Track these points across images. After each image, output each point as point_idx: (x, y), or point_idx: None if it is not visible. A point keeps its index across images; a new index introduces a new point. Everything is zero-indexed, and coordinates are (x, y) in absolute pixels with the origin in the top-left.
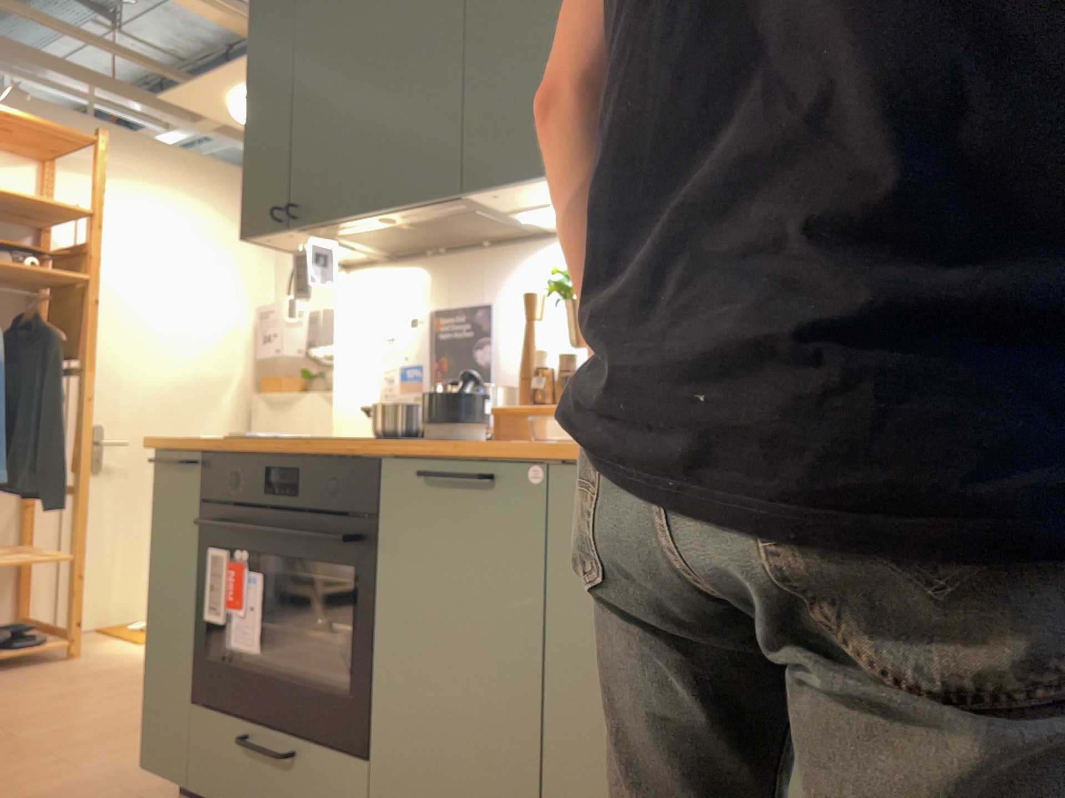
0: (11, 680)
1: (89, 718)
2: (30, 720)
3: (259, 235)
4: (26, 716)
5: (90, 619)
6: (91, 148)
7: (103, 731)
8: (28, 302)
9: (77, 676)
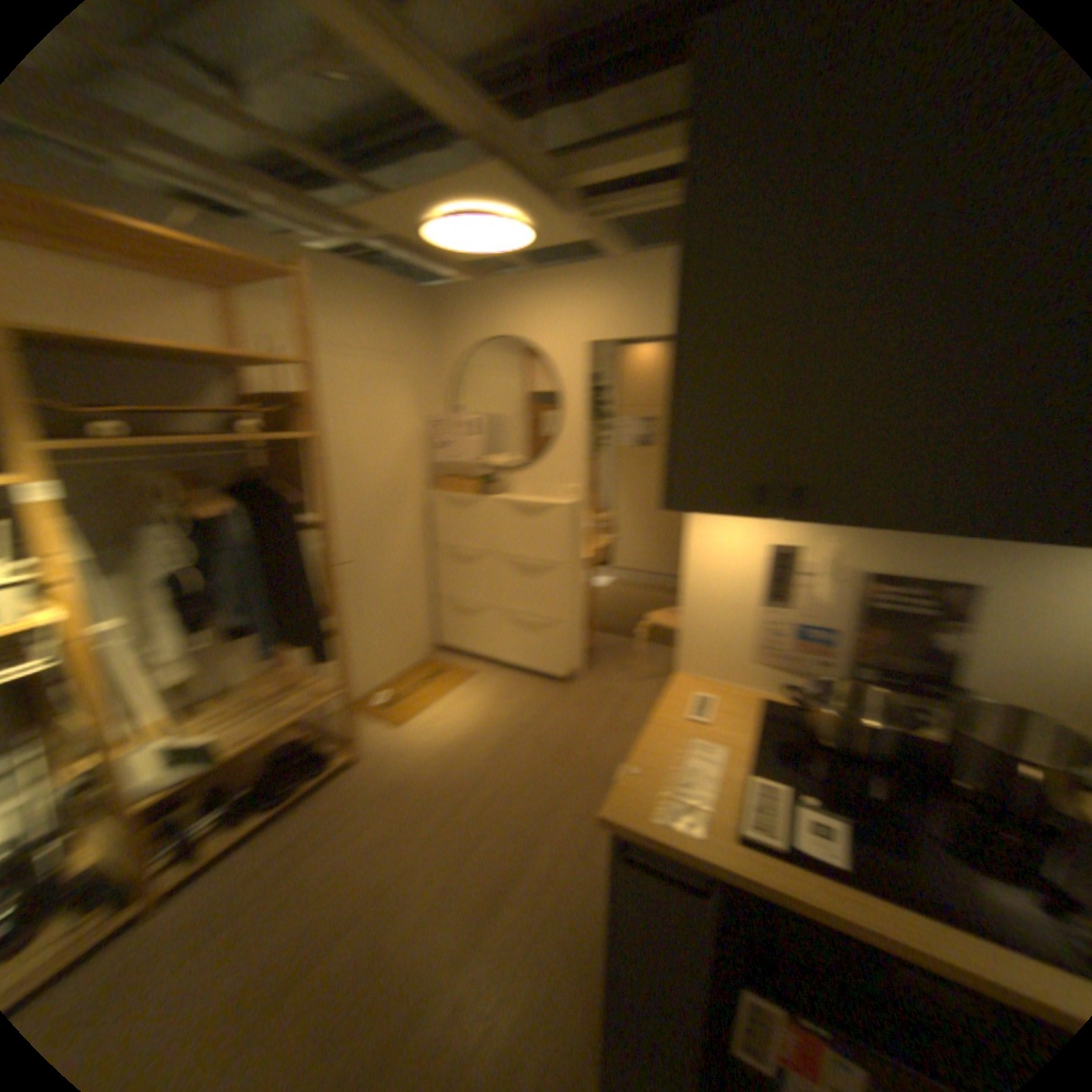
0: (332, 812)
1: (440, 888)
2: (389, 900)
3: (699, 507)
4: (381, 892)
5: (351, 698)
6: (289, 279)
7: (466, 915)
8: (247, 448)
9: (385, 797)
